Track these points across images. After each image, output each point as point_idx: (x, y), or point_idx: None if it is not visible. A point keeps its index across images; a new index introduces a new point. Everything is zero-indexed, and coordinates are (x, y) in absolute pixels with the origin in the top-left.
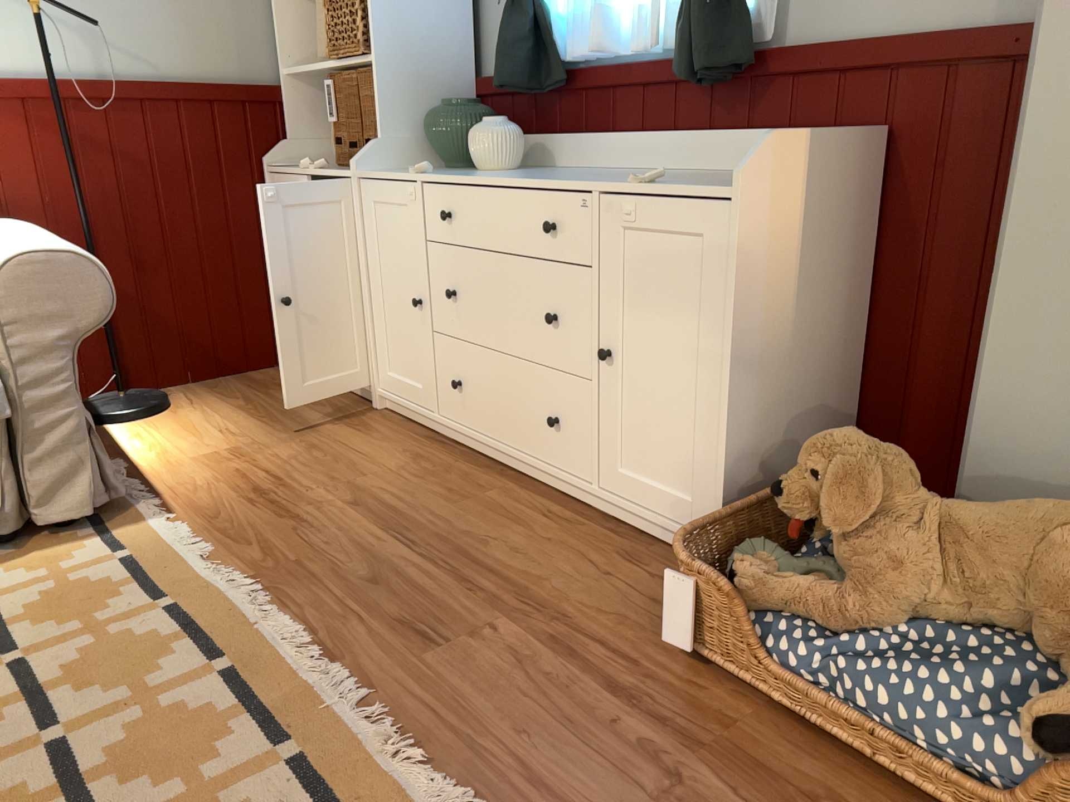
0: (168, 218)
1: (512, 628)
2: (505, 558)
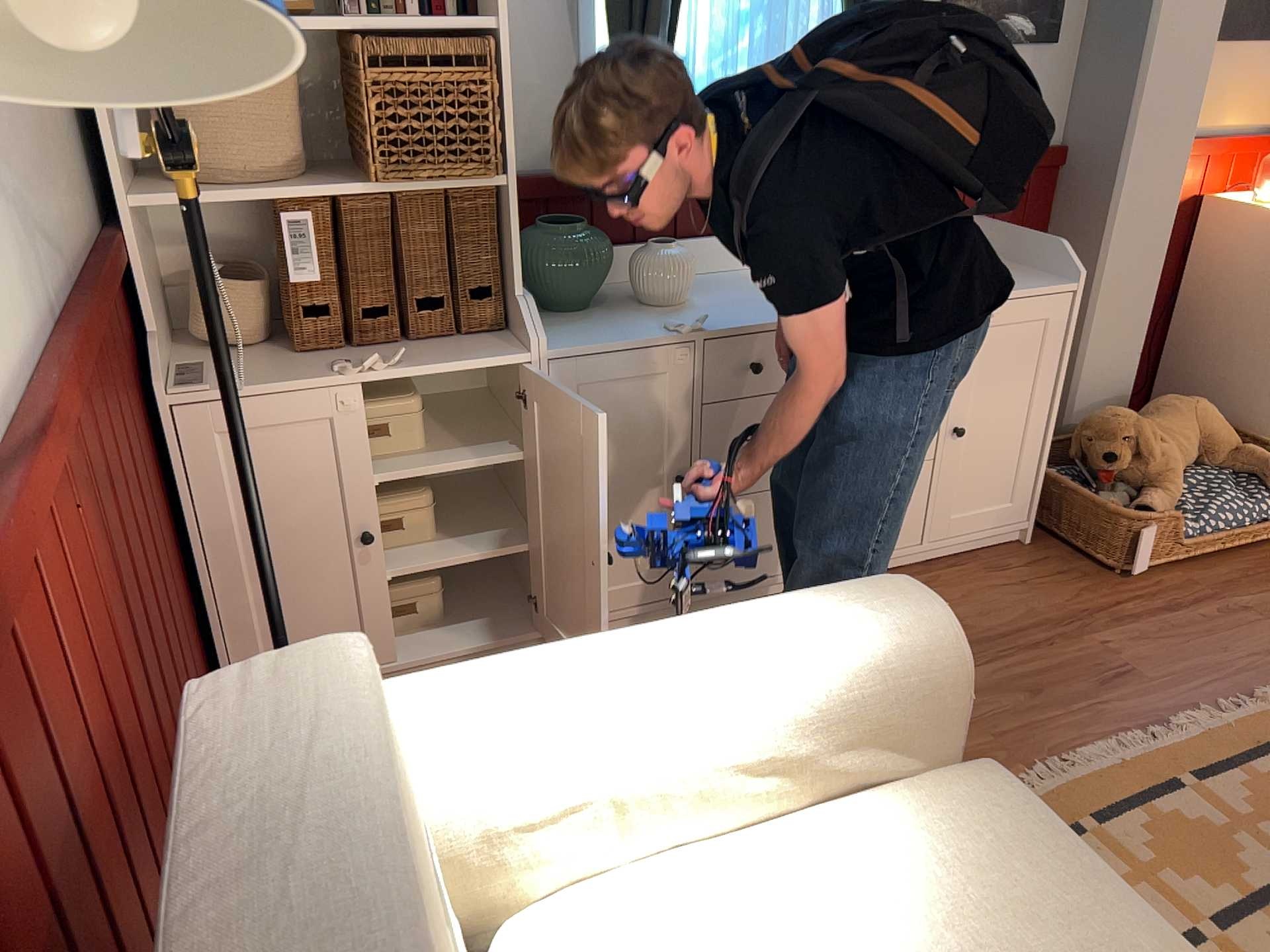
0: (145, 572)
1: (1104, 635)
2: (995, 621)
